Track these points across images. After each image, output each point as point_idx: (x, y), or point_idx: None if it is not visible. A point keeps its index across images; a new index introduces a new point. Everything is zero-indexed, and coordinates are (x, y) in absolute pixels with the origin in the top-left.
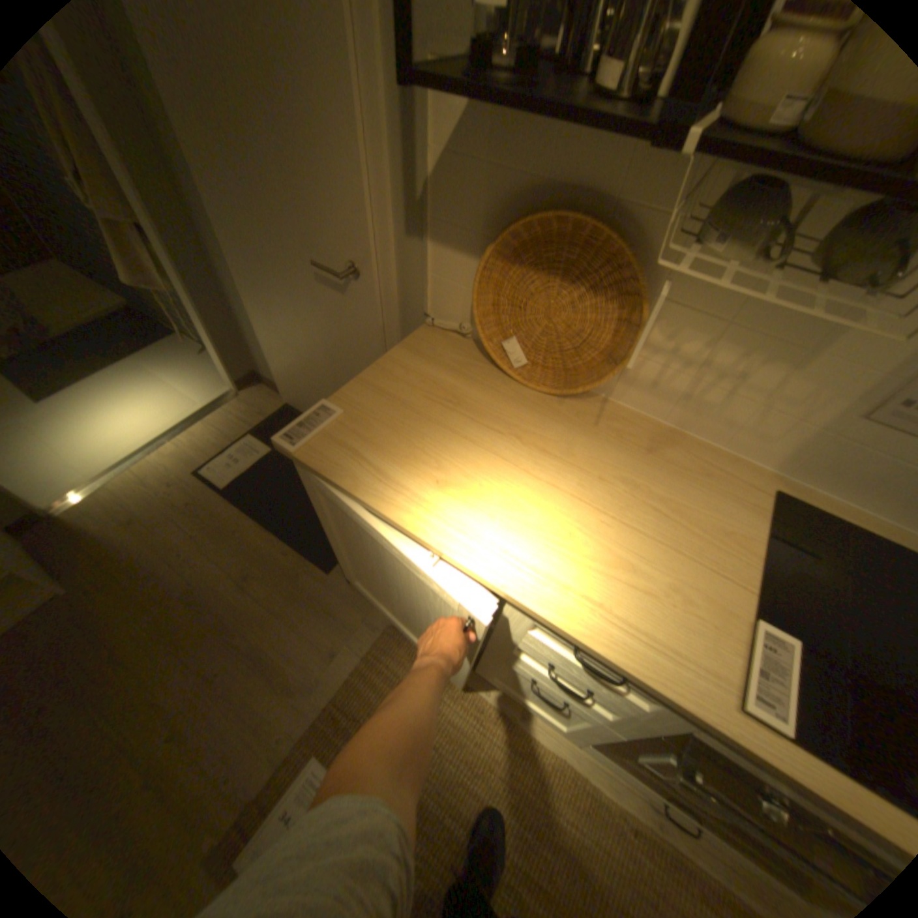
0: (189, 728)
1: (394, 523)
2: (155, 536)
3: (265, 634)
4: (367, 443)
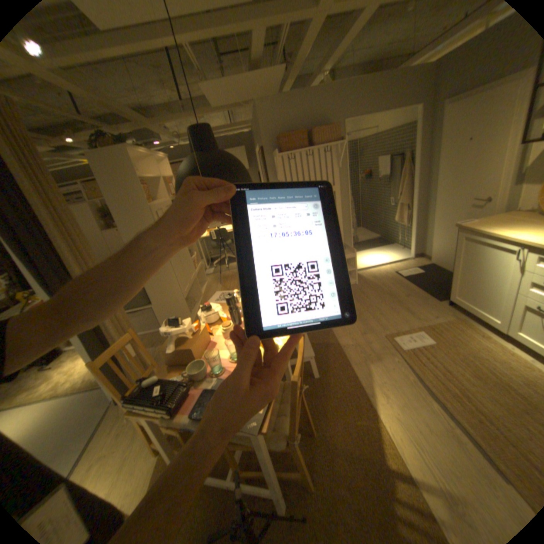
0: (386, 314)
1: (490, 235)
2: (381, 280)
3: (413, 306)
4: (485, 224)
